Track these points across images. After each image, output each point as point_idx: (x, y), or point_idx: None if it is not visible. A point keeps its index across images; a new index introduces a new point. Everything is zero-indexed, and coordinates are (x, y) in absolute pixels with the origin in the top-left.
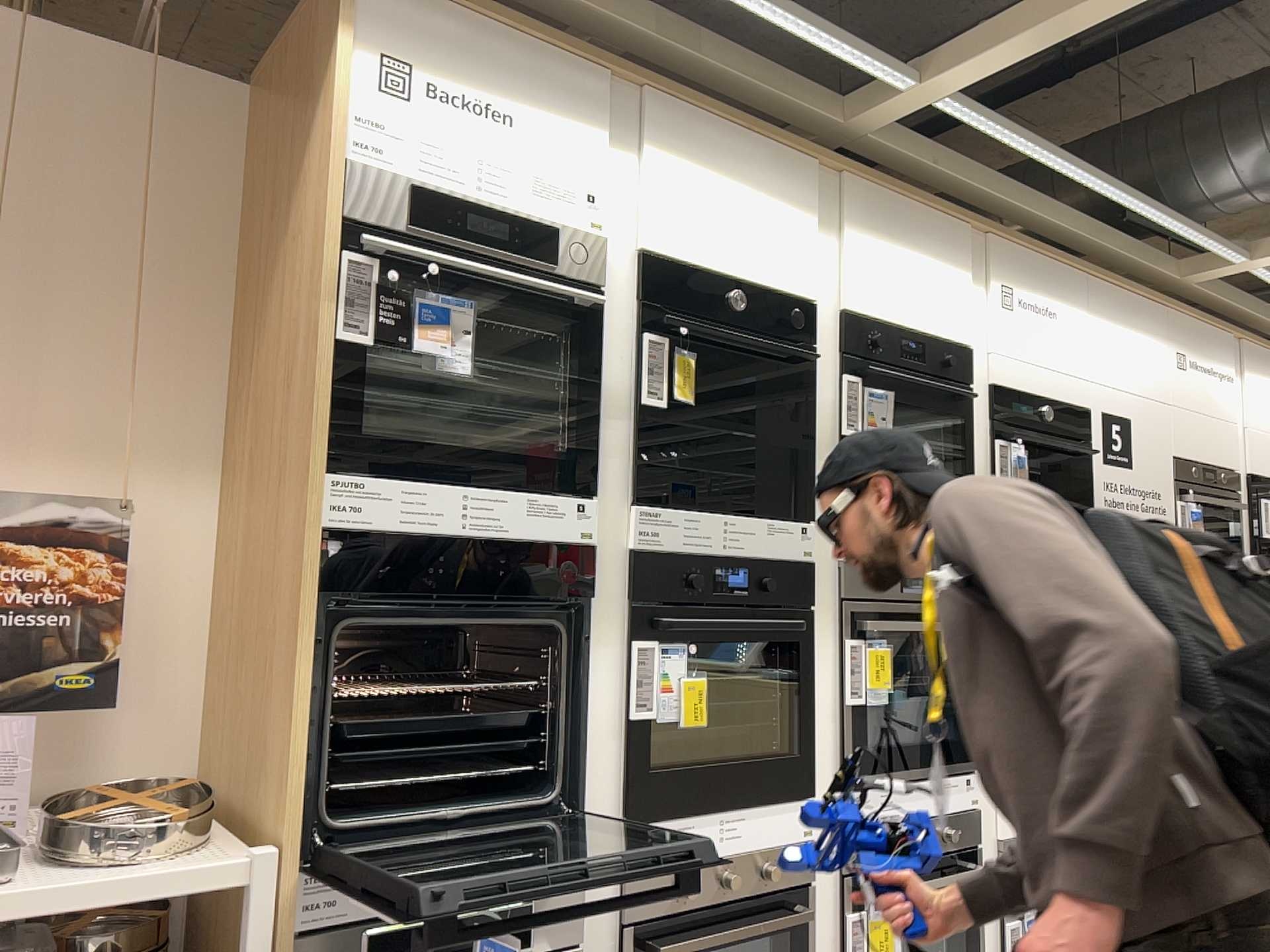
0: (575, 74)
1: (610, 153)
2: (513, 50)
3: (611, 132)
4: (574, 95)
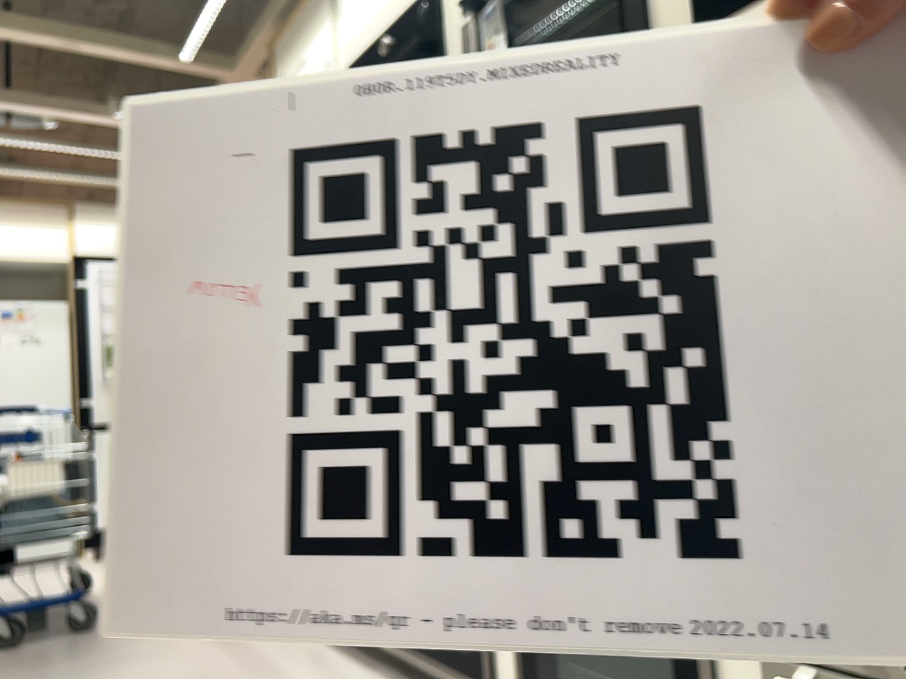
0: (315, 1)
1: (332, 26)
2: (300, 21)
3: (331, 13)
4: (316, 13)
